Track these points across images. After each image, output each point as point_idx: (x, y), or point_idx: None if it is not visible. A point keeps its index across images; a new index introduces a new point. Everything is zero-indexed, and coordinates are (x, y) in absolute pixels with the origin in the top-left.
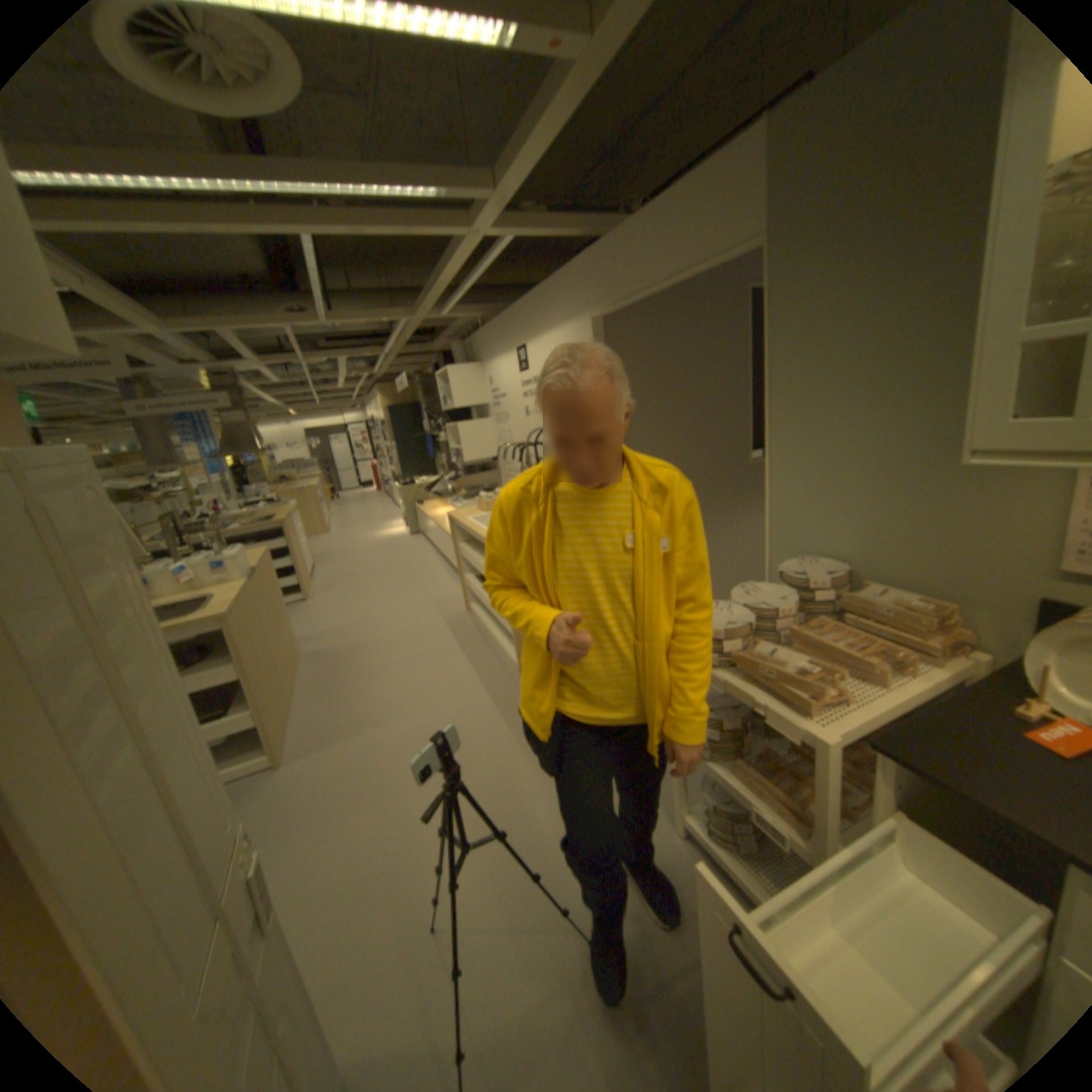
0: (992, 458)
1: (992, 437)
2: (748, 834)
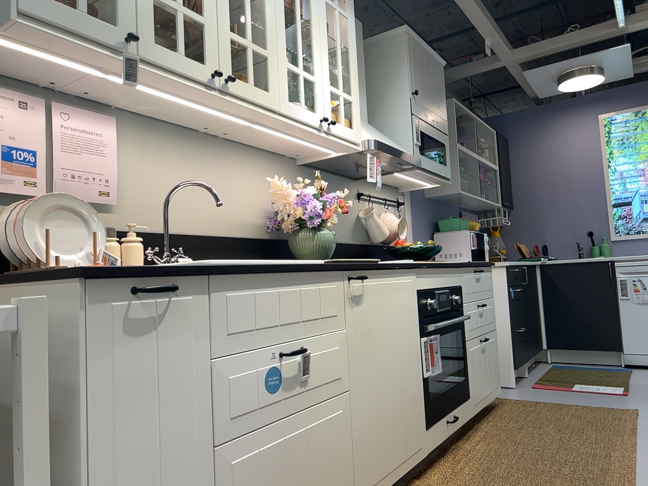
0: (27, 20)
1: (29, 1)
2: None
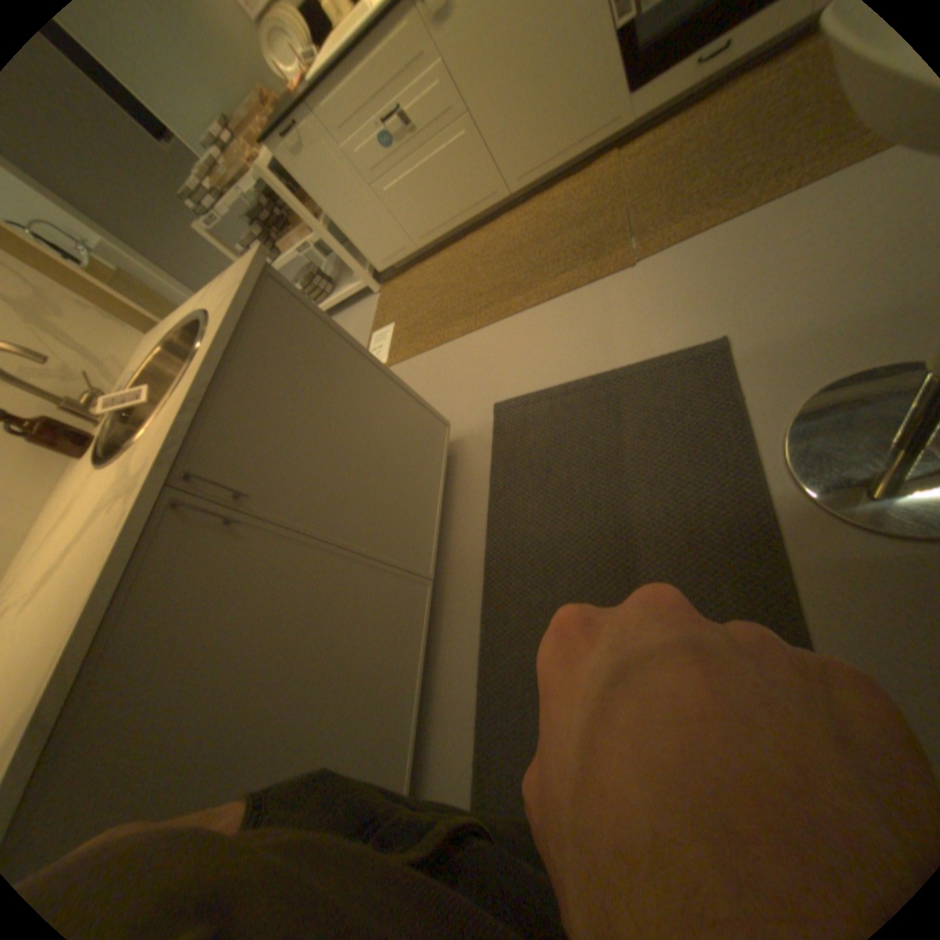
0: None
1: None
2: (320, 280)
